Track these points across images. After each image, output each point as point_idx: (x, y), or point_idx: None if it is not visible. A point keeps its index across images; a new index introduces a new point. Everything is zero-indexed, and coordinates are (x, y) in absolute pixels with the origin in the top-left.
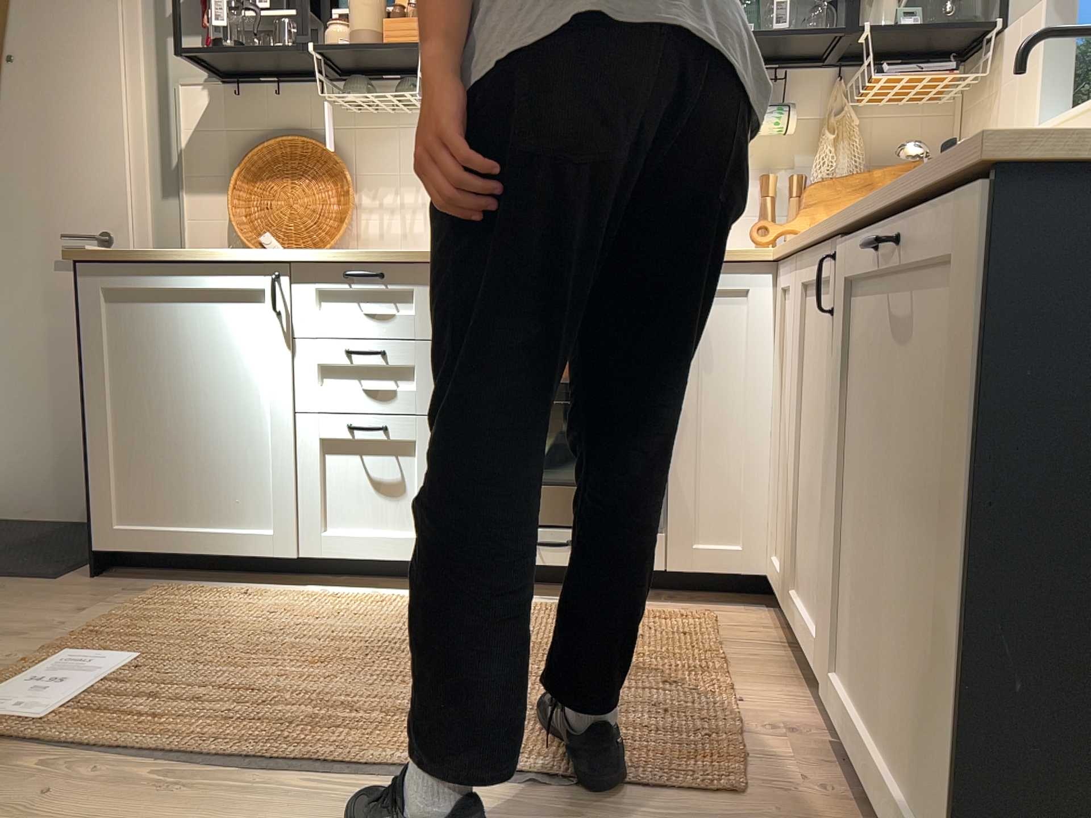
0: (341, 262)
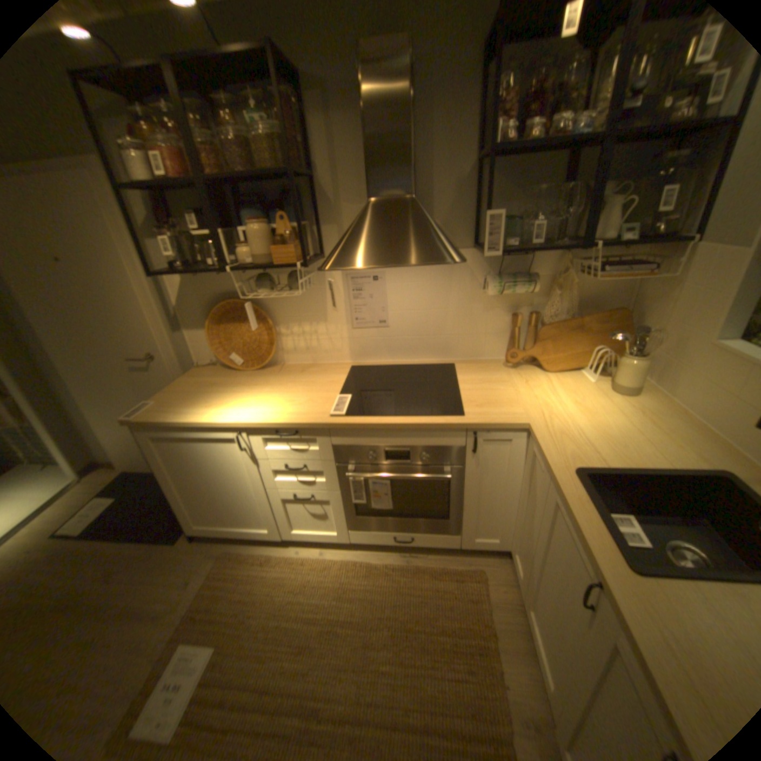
0: (272, 427)
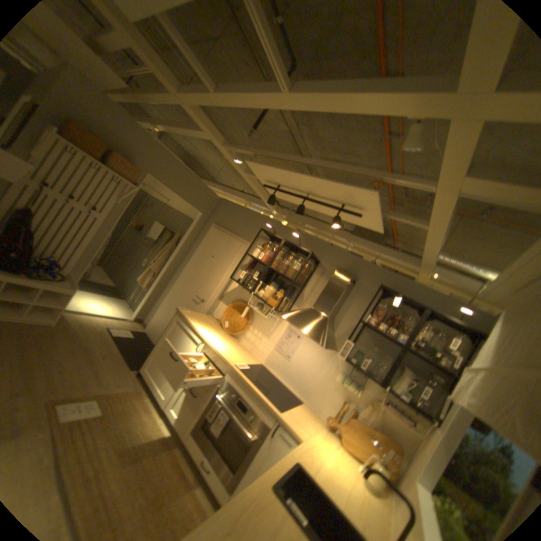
0: (213, 351)
